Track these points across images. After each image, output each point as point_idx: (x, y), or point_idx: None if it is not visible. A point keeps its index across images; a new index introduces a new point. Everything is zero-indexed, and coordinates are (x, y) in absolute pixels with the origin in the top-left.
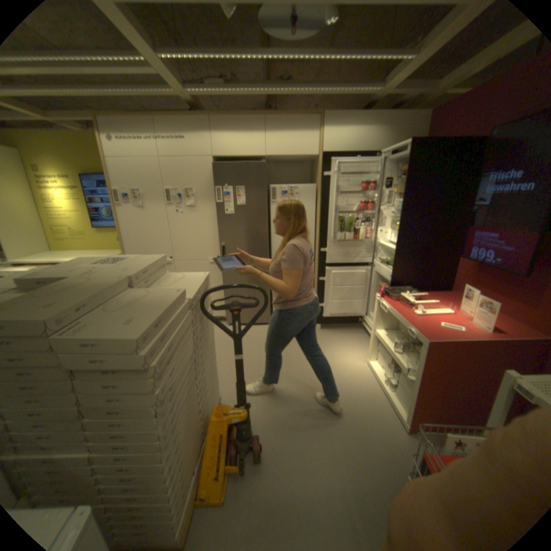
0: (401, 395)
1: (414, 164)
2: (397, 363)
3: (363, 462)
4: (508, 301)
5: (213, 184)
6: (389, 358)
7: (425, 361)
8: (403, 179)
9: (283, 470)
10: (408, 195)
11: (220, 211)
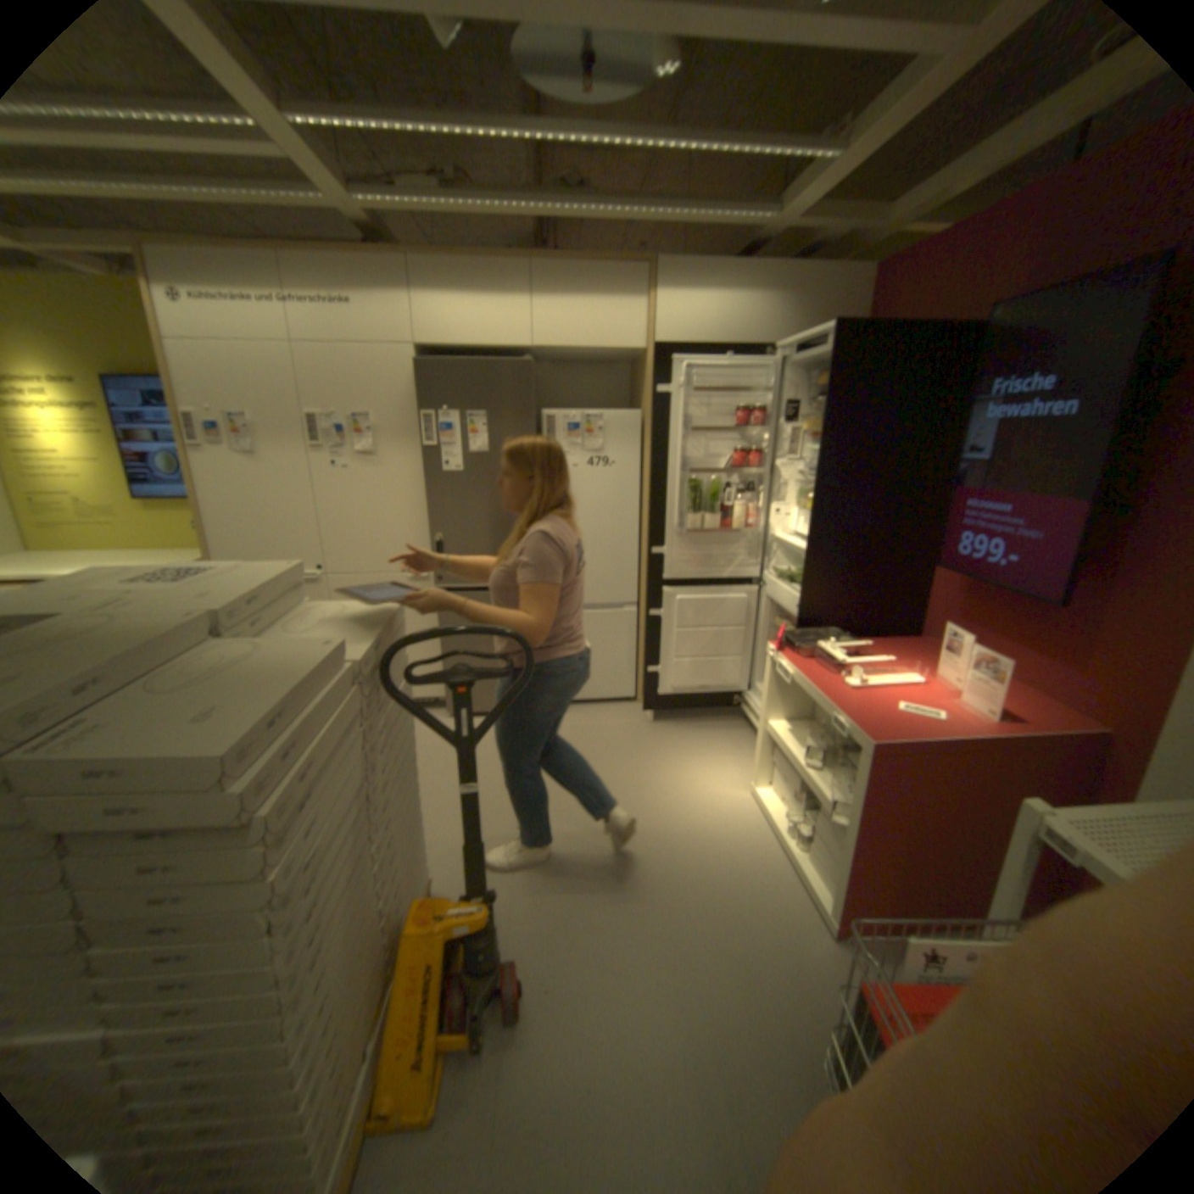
0: (820, 858)
1: (840, 373)
2: (811, 789)
3: (741, 1005)
4: (1028, 656)
5: (417, 405)
6: (795, 780)
7: (866, 784)
8: (821, 404)
9: (569, 1034)
10: (830, 438)
11: (431, 465)
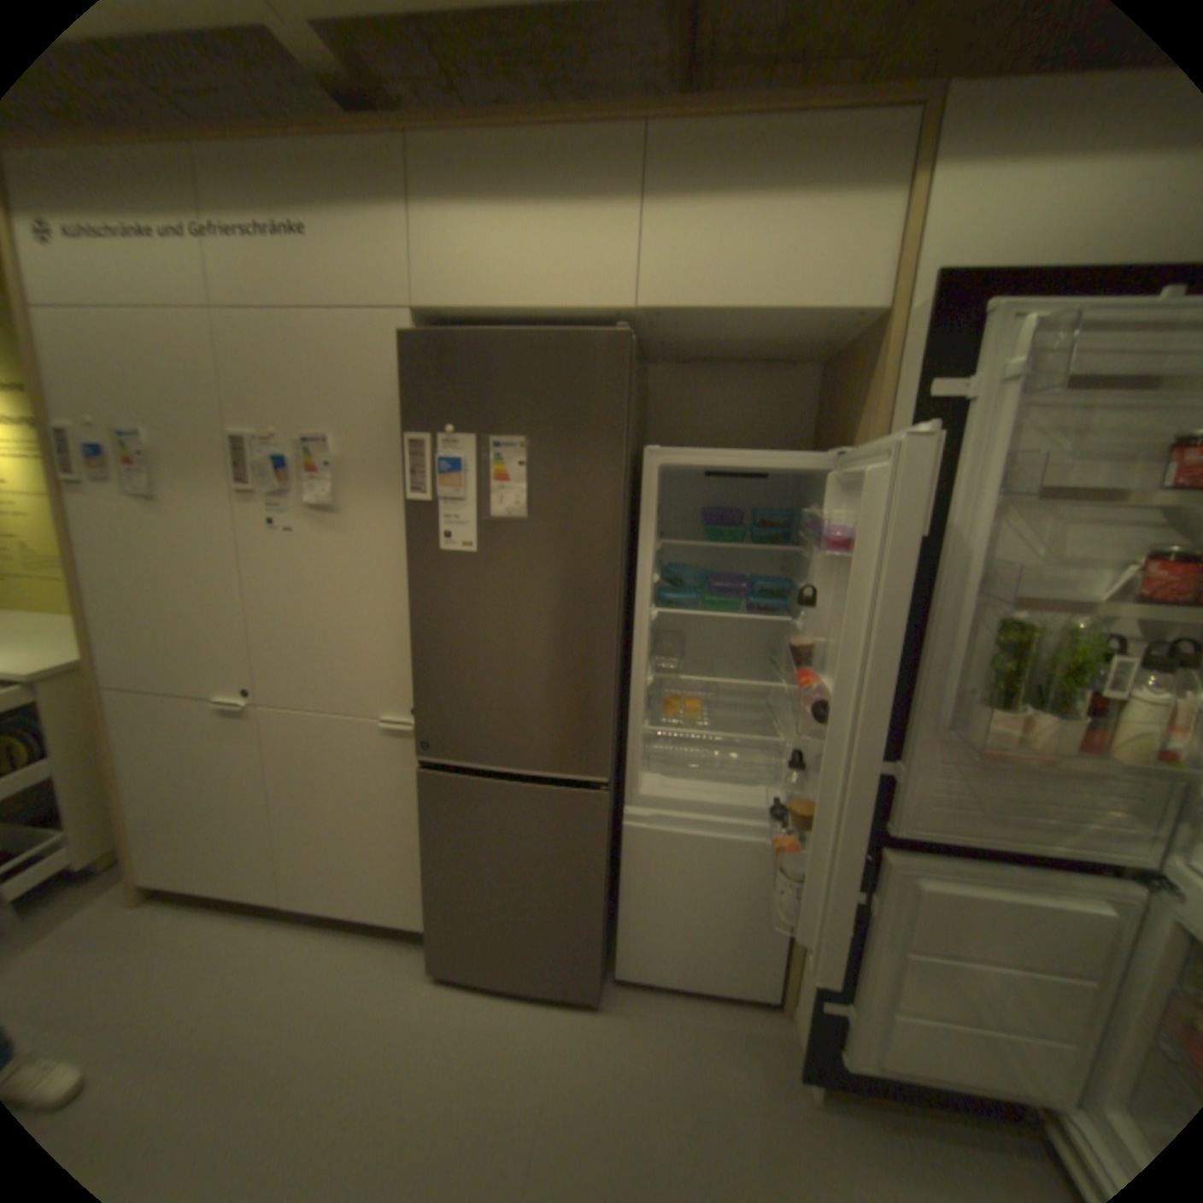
0: None
1: None
2: None
3: None
4: None
5: (406, 422)
6: None
7: None
8: None
9: None
10: None
11: (415, 535)
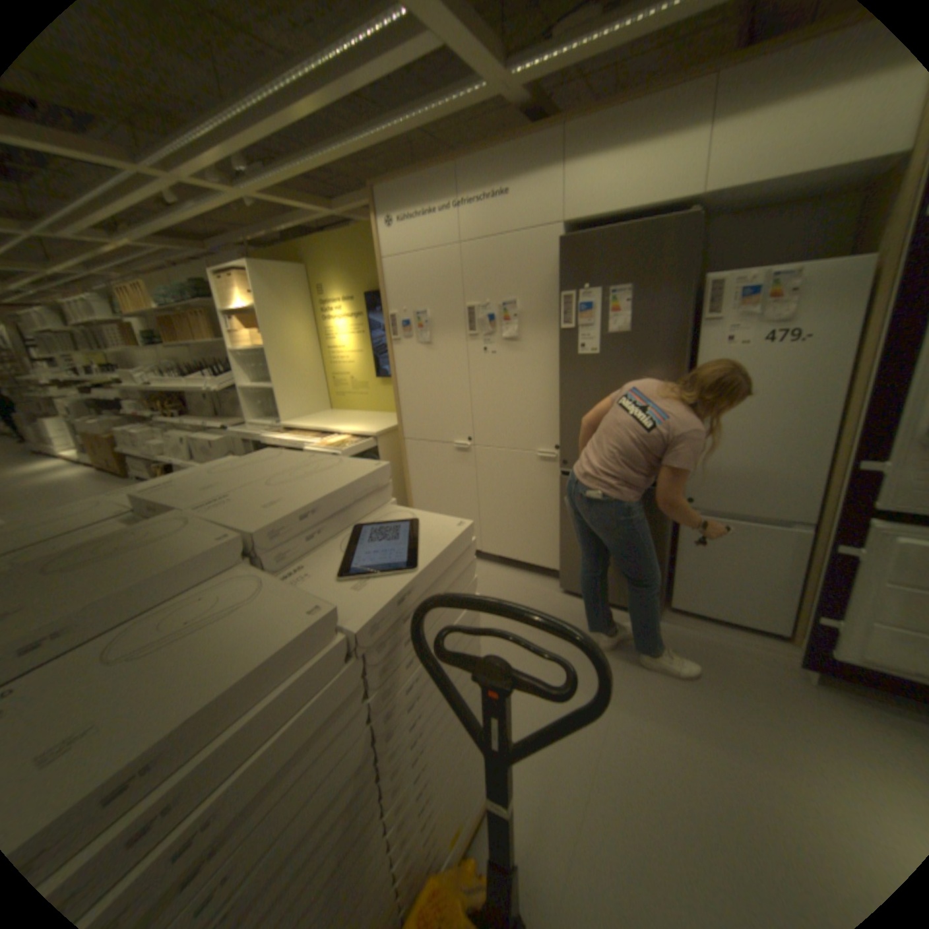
0: None
1: None
2: None
3: None
4: None
5: (558, 287)
6: None
7: None
8: None
9: None
10: None
11: (565, 348)
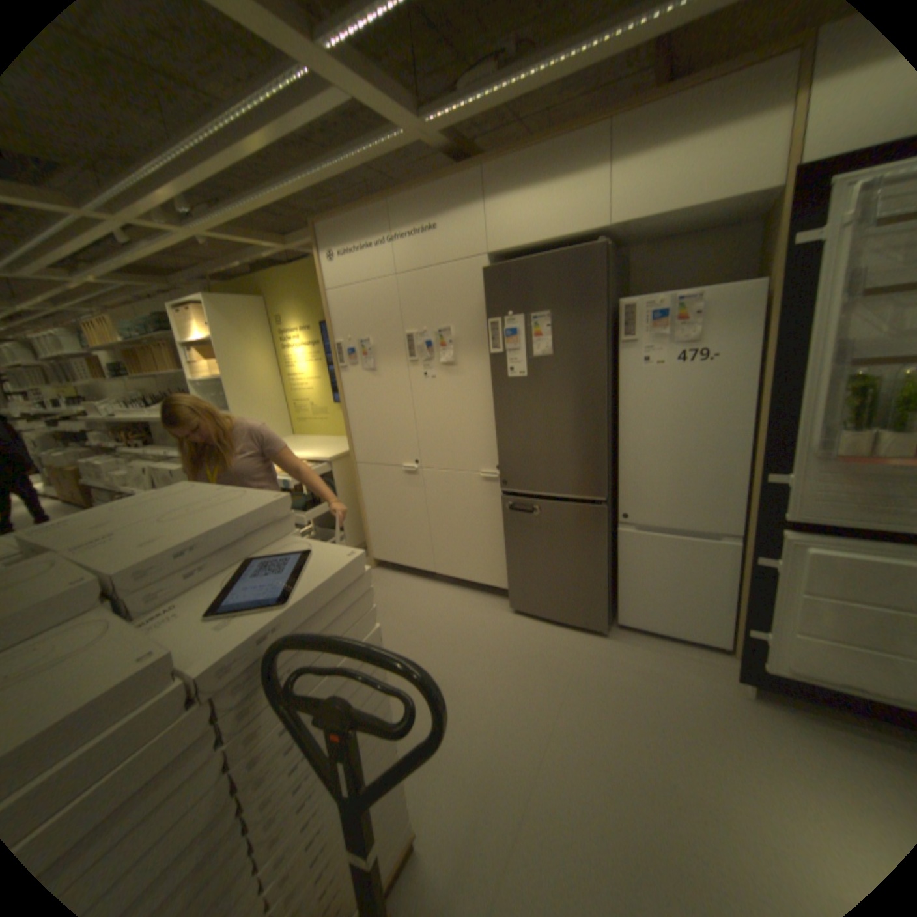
0: None
1: None
2: None
3: None
4: None
5: (488, 314)
6: None
7: None
8: None
9: None
10: None
11: (496, 372)
